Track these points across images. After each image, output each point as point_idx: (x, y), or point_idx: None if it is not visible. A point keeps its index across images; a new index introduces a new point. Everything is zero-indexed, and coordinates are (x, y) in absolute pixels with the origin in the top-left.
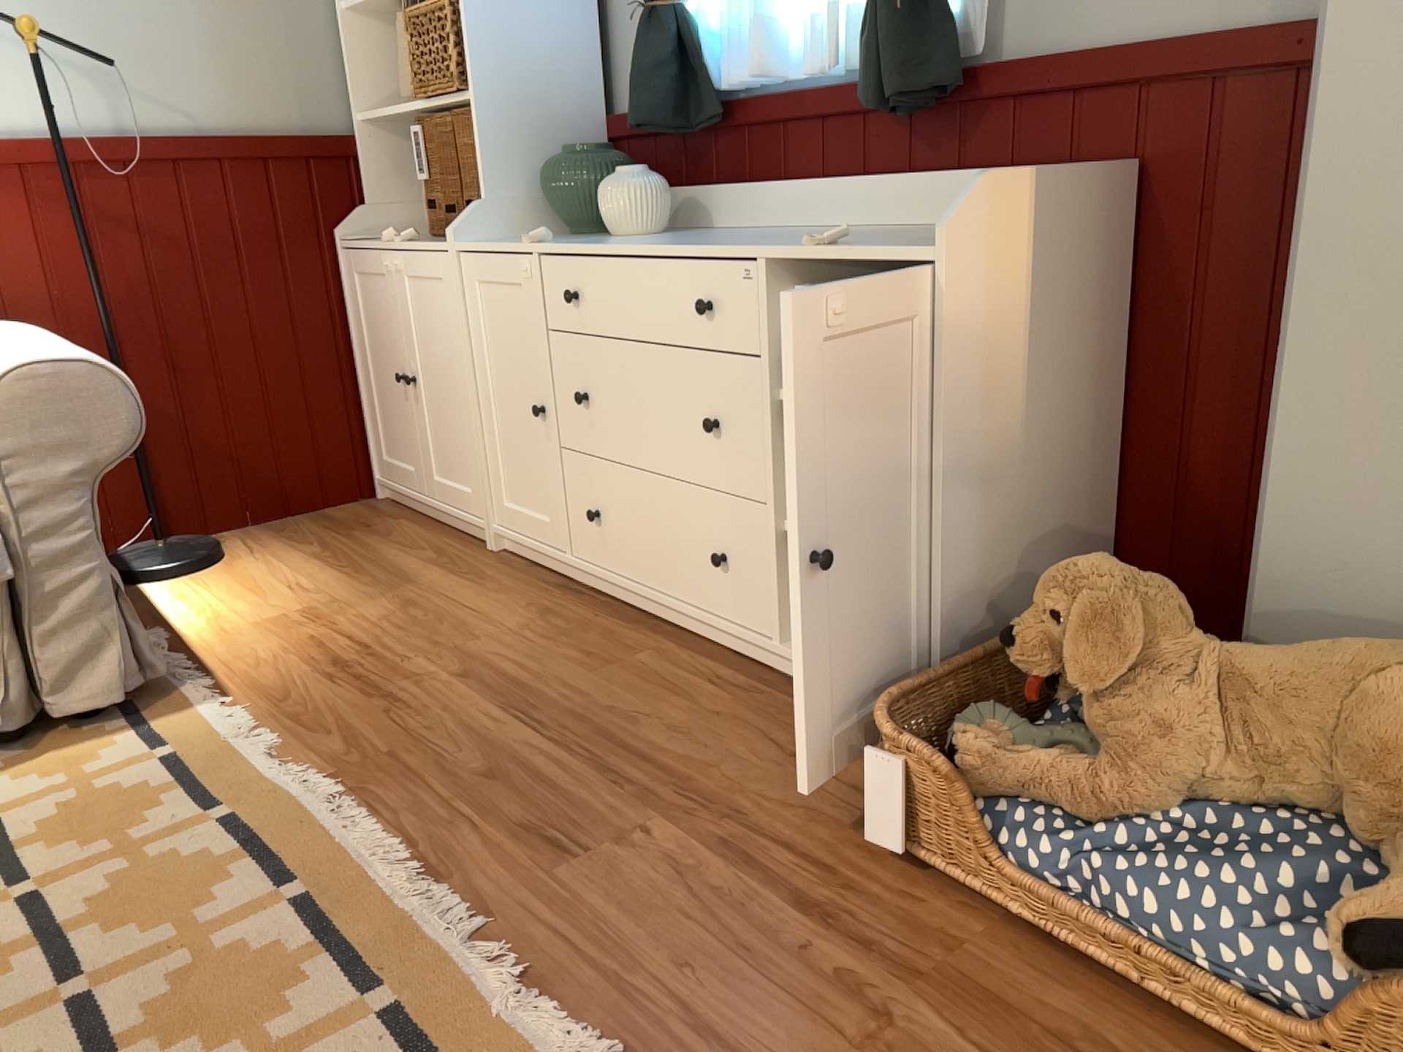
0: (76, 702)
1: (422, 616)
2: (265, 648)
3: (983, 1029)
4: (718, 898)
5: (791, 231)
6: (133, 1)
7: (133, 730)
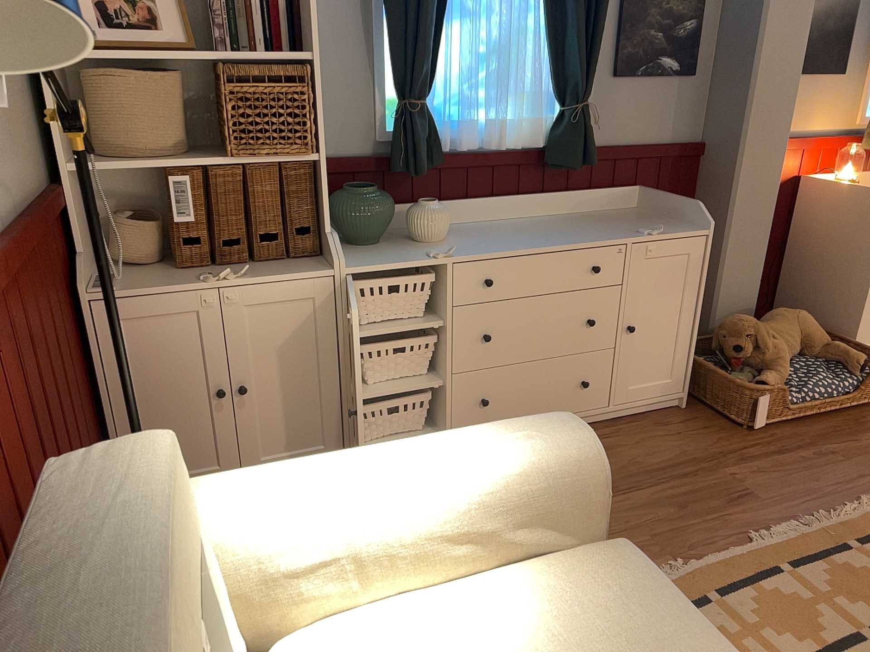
0: None
1: None
2: None
3: (834, 440)
4: (777, 467)
5: (506, 223)
6: None
7: None
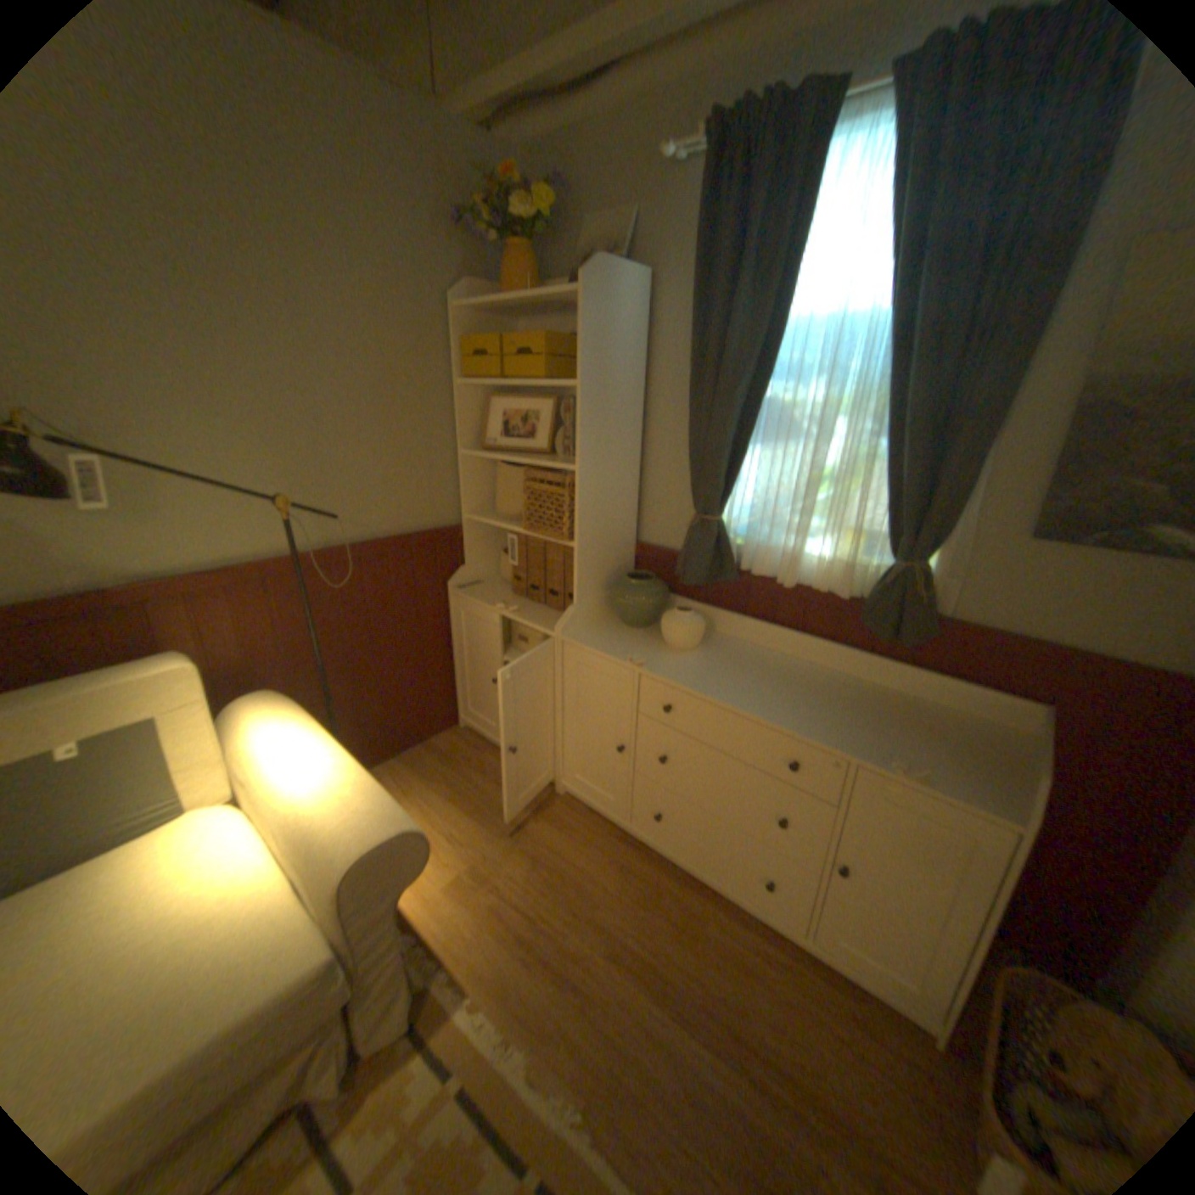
0: (377, 1040)
1: (550, 877)
2: (463, 922)
3: None
4: None
5: (792, 665)
6: (337, 456)
7: (418, 1054)
